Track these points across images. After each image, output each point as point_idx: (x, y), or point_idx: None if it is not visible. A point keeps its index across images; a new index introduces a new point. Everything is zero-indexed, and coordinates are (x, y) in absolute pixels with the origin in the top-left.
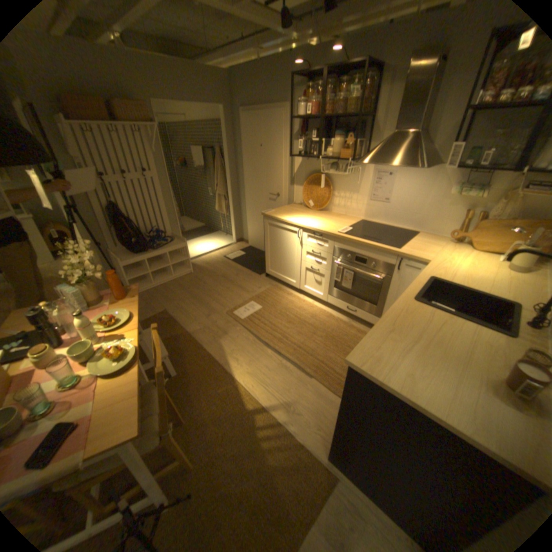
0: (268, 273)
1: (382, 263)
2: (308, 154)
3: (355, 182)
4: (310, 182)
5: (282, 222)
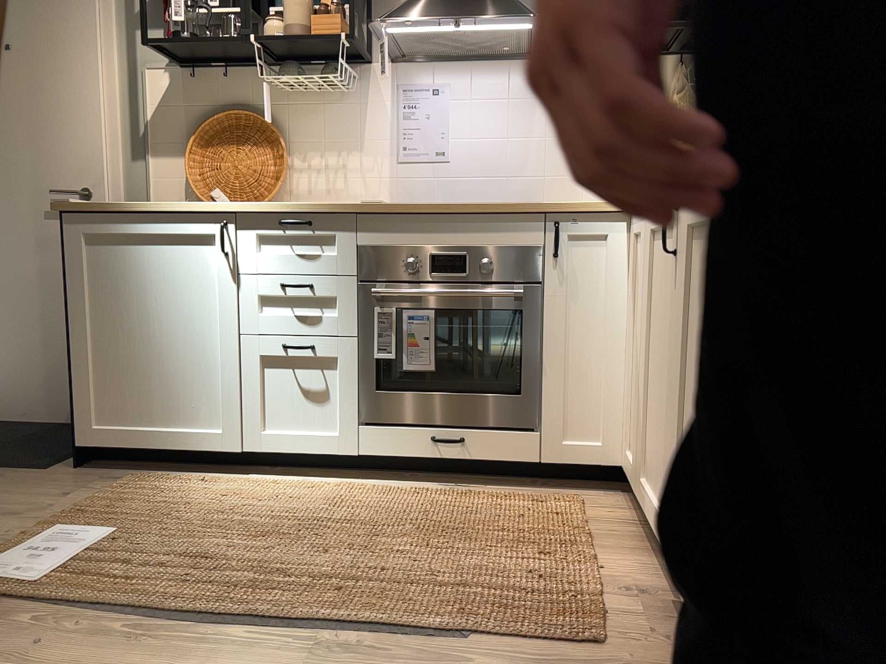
0: (87, 444)
1: (507, 259)
2: (191, 62)
3: (347, 124)
4: (209, 138)
5: (151, 214)
